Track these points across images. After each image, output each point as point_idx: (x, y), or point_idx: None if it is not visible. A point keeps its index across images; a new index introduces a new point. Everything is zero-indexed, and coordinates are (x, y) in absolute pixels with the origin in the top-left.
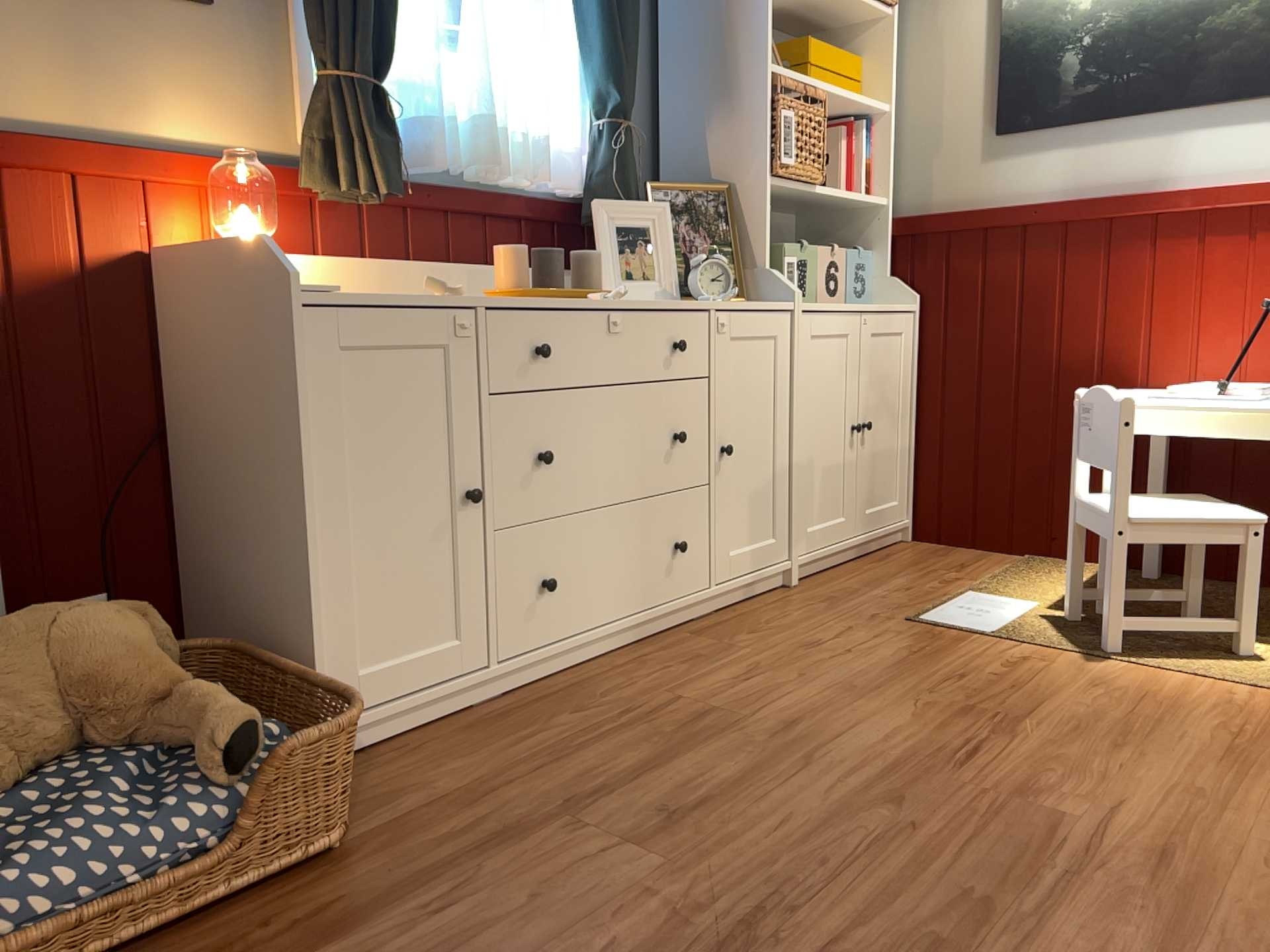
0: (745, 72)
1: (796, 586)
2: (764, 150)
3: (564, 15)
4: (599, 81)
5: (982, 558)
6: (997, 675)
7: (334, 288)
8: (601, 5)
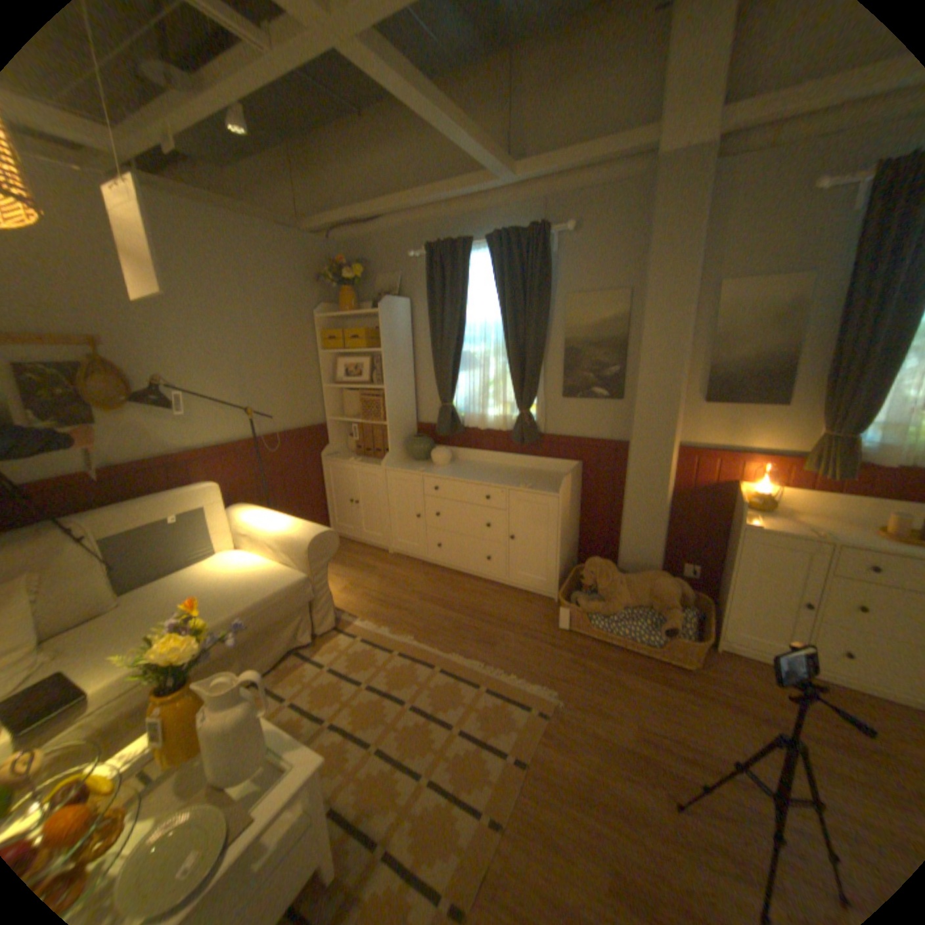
0: None
1: None
2: None
3: None
4: None
5: None
6: None
7: (763, 526)
8: None
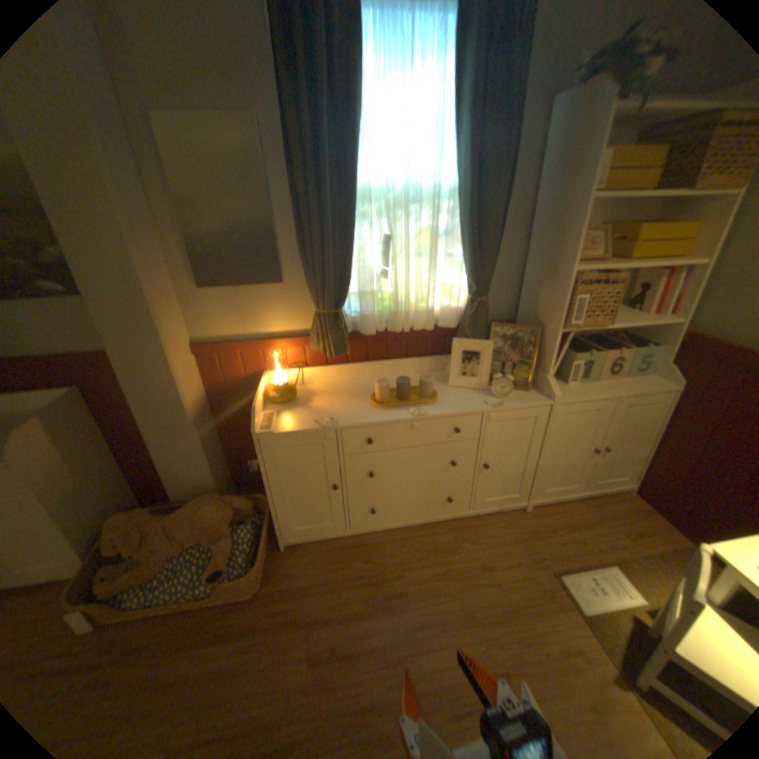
0: (562, 268)
1: (529, 513)
2: (561, 316)
3: (455, 244)
4: (468, 278)
5: (663, 535)
6: (549, 658)
7: (273, 430)
8: (468, 244)
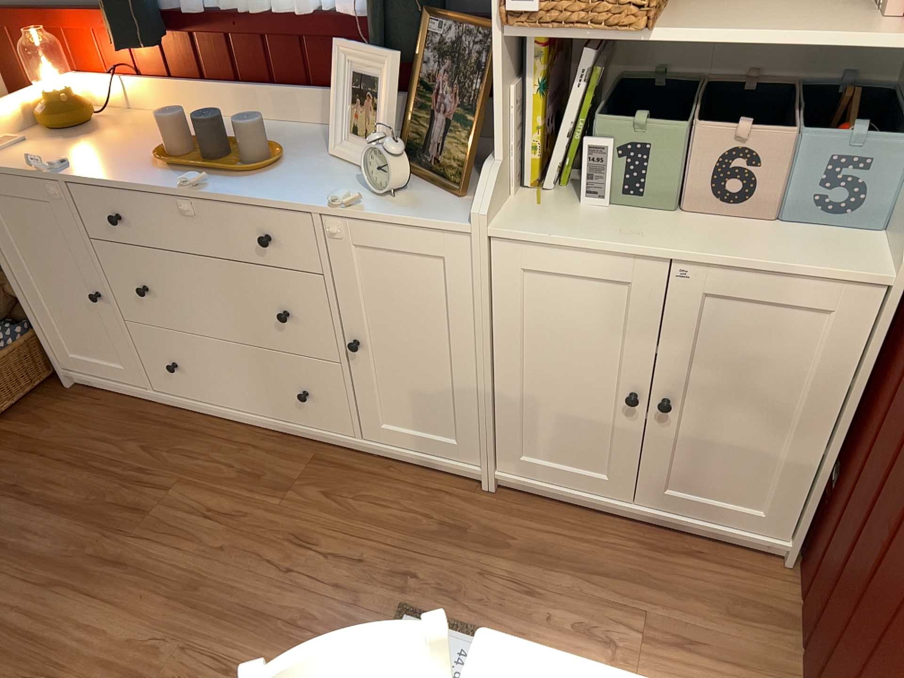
0: None
1: (491, 491)
2: None
3: None
4: None
5: (747, 663)
6: None
7: None
8: None
